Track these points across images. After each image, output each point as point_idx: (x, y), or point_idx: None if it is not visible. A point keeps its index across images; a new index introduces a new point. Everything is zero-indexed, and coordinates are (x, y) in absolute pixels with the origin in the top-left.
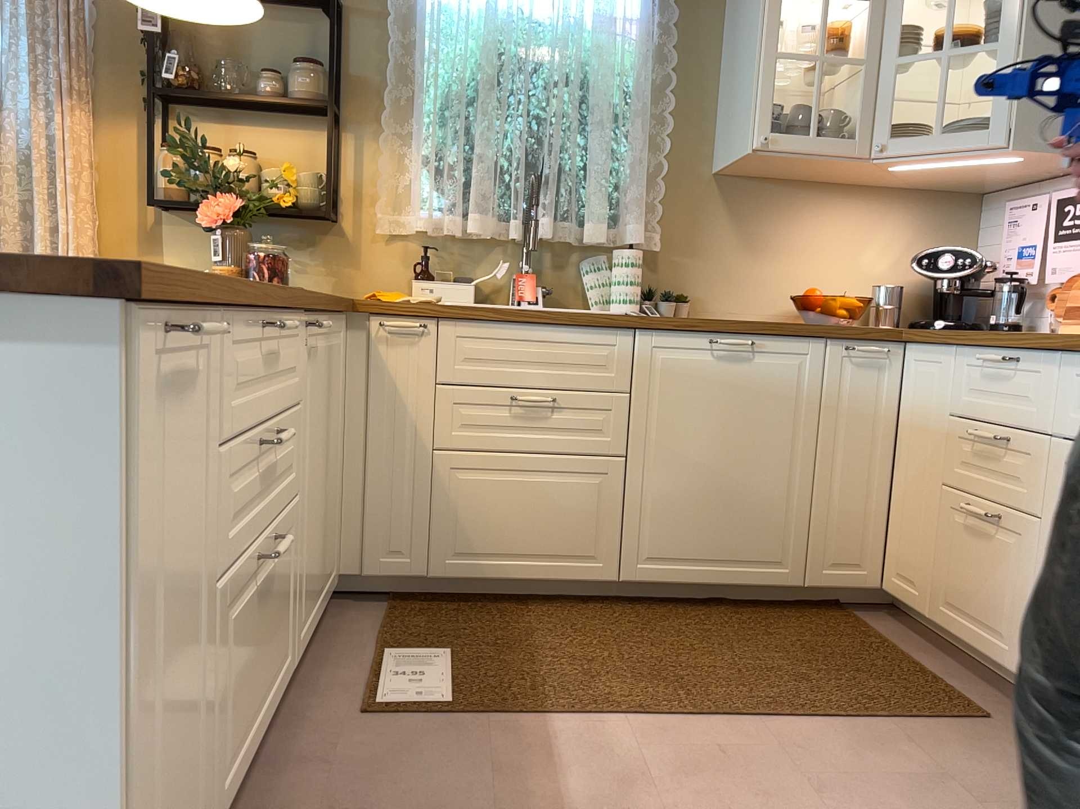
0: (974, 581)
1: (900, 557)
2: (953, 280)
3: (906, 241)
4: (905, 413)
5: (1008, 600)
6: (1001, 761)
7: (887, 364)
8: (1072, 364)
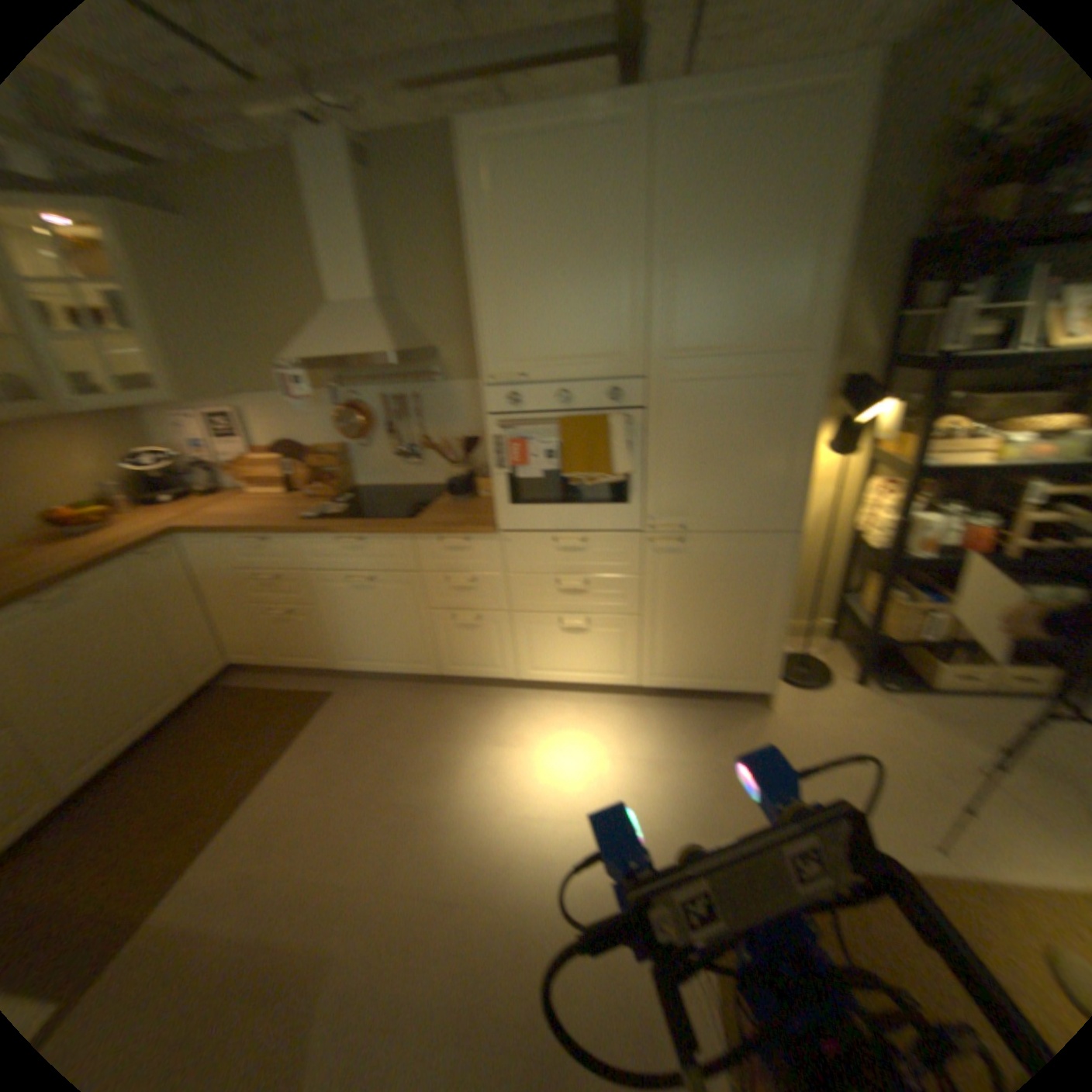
0: (282, 642)
1: (225, 647)
2: (147, 469)
3: (88, 446)
4: (186, 574)
5: (306, 643)
6: (347, 709)
7: (159, 552)
8: (293, 538)
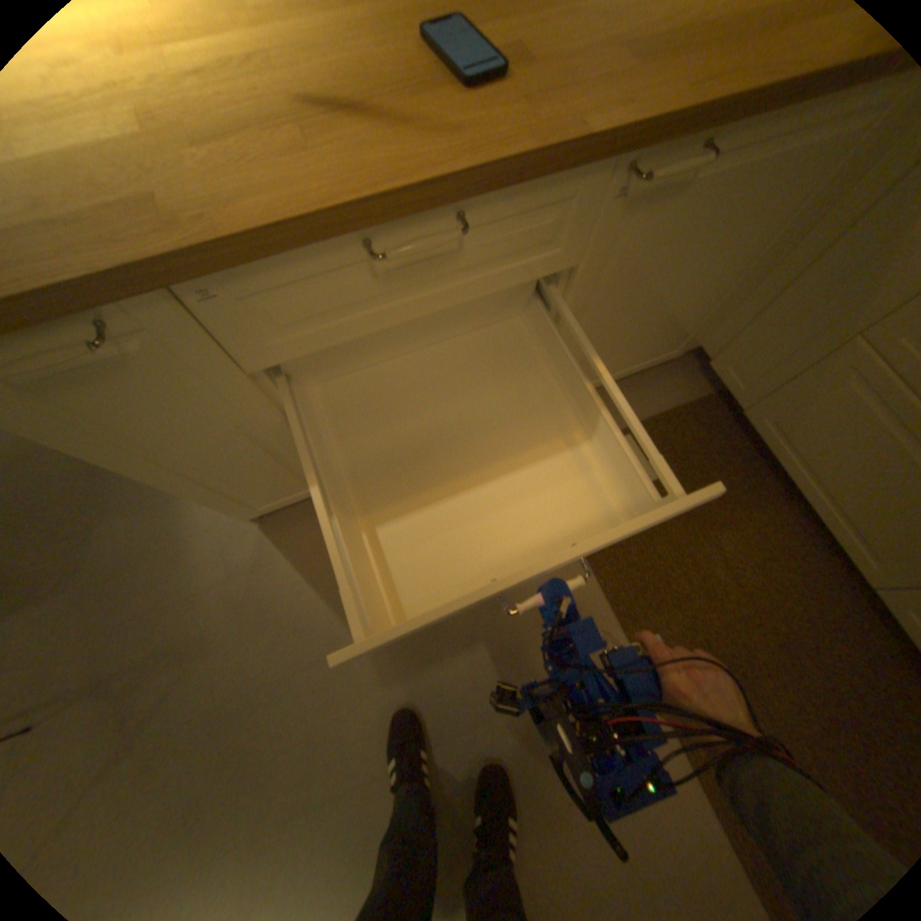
0: None
1: None
2: None
3: None
4: None
5: None
6: None
7: None
8: None
